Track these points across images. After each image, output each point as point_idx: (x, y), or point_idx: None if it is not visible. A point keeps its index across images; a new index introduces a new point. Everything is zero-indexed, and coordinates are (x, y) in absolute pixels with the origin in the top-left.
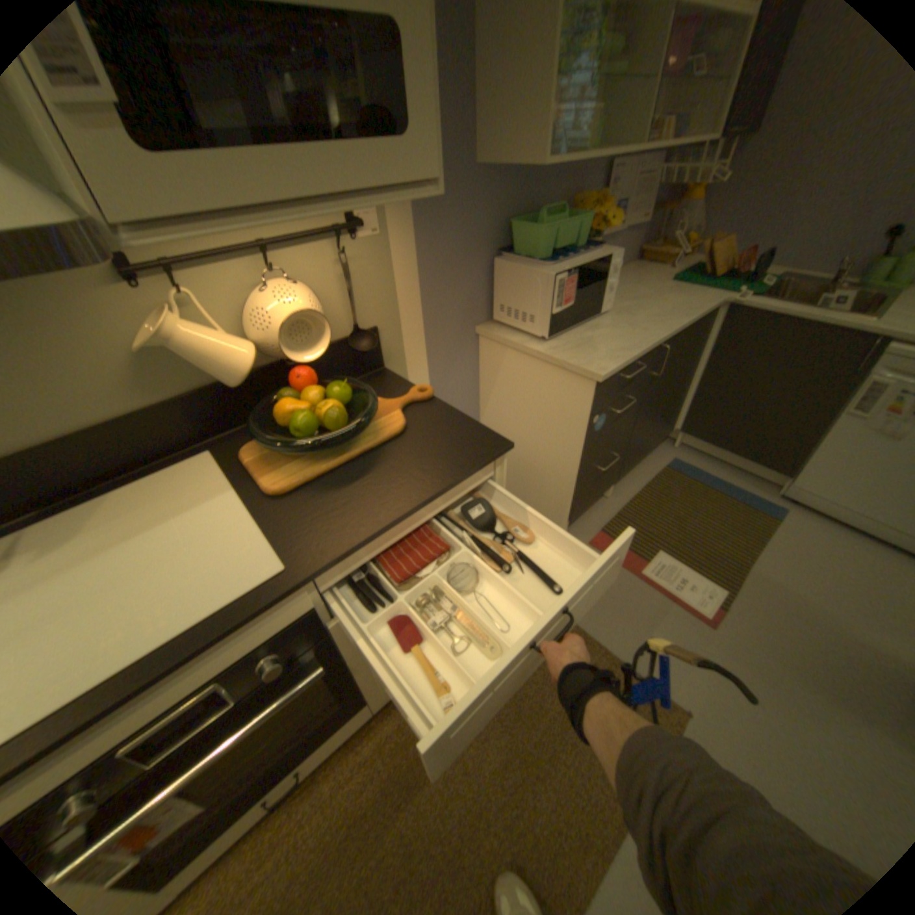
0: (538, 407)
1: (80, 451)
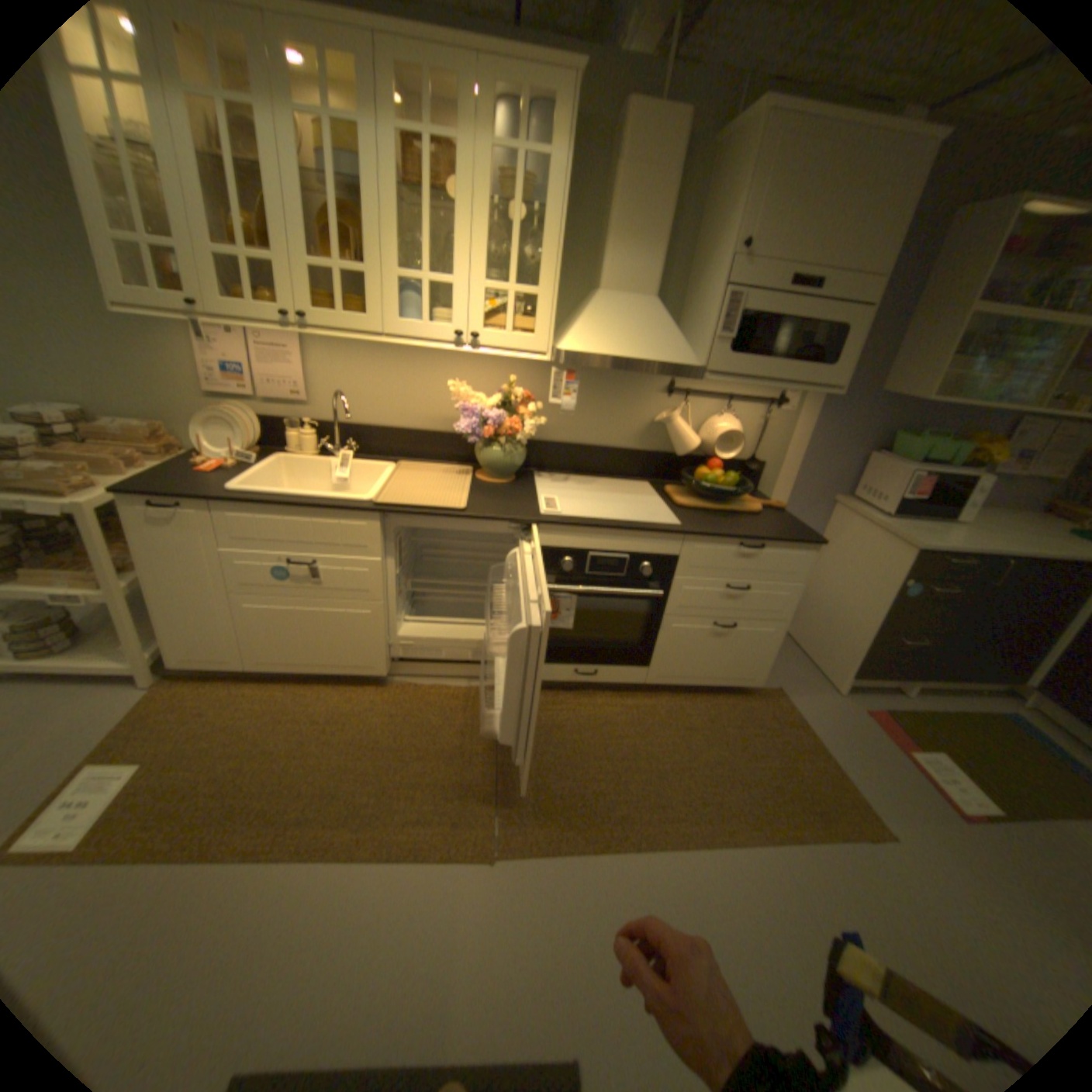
0: (865, 566)
1: (604, 457)
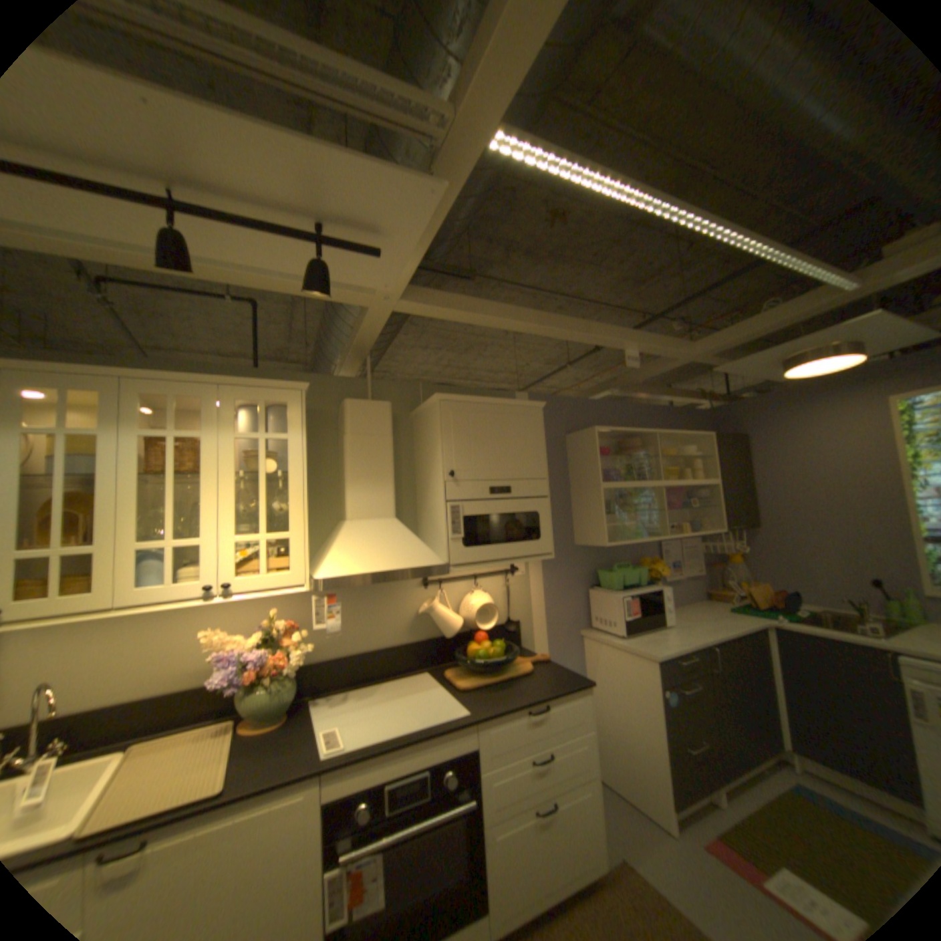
0: (628, 689)
1: (379, 659)
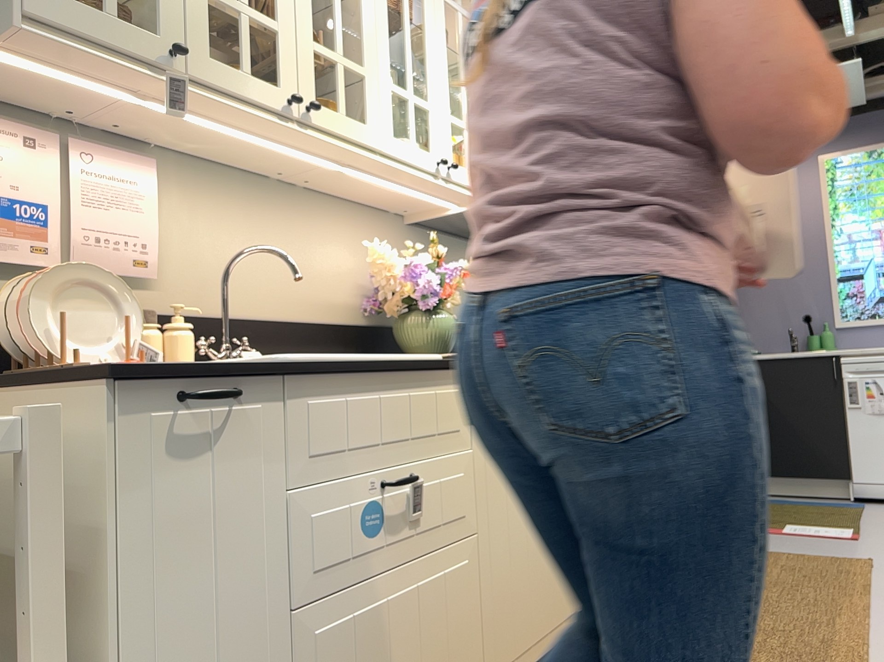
0: None
1: None
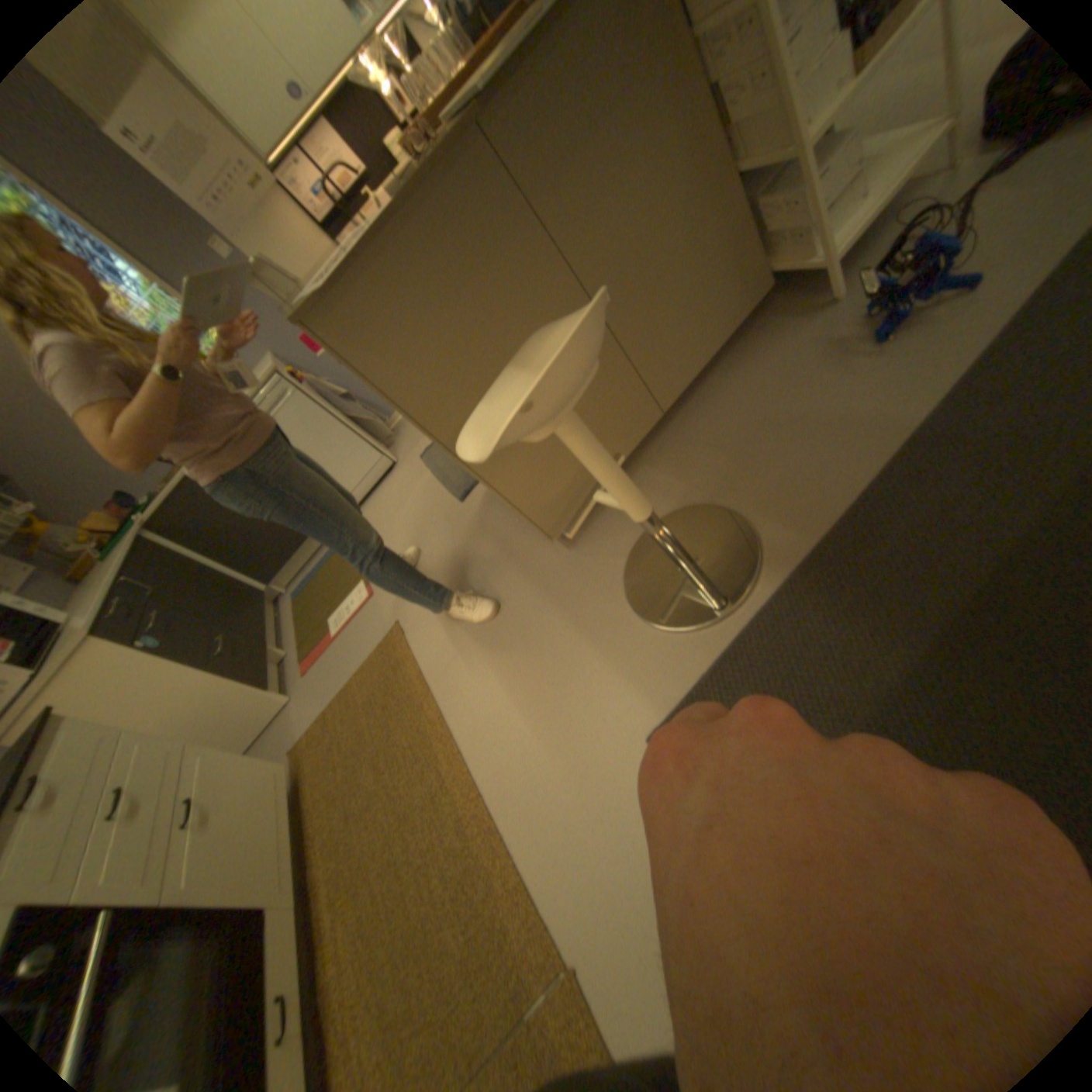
0: (116, 693)
1: None
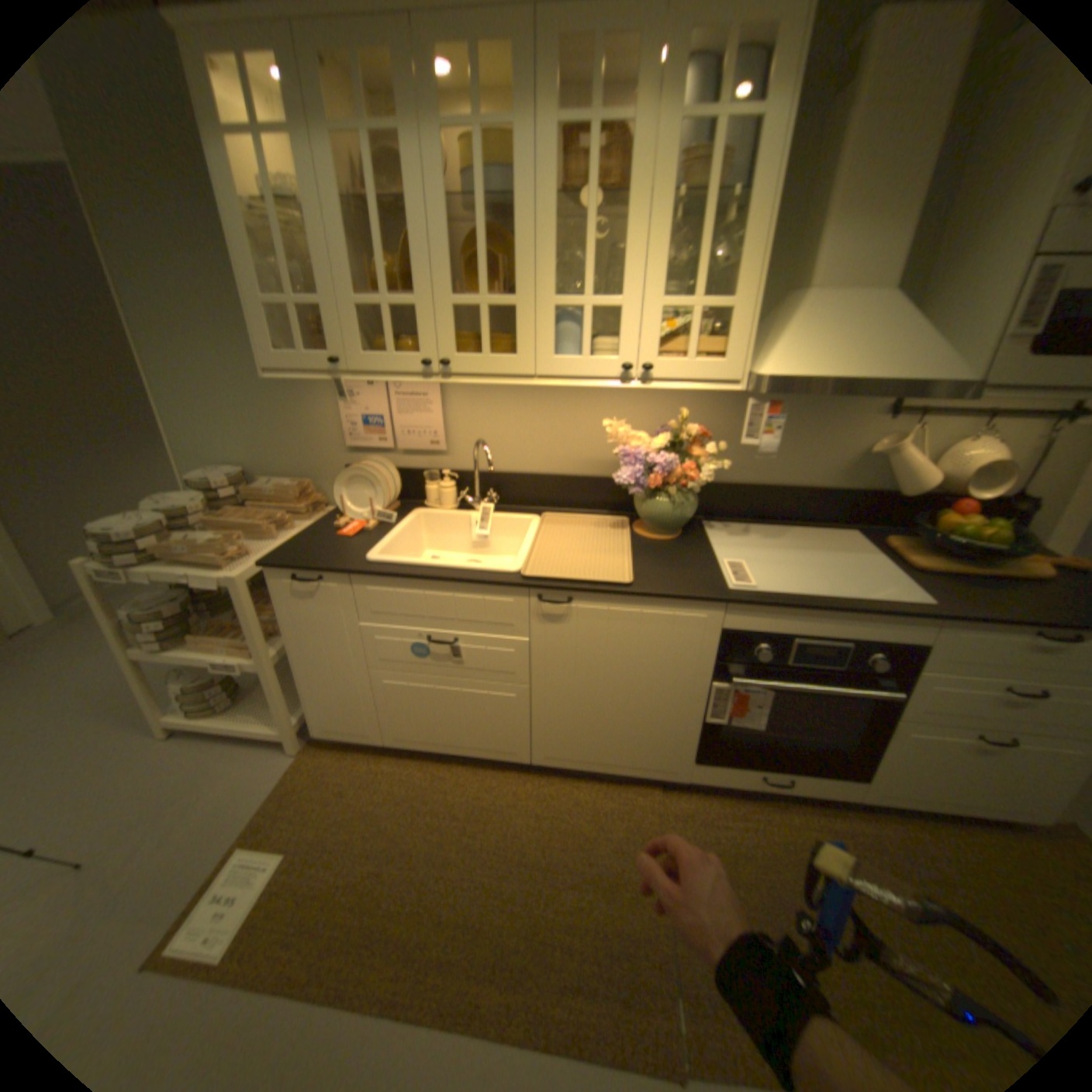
0: None
1: (795, 499)
